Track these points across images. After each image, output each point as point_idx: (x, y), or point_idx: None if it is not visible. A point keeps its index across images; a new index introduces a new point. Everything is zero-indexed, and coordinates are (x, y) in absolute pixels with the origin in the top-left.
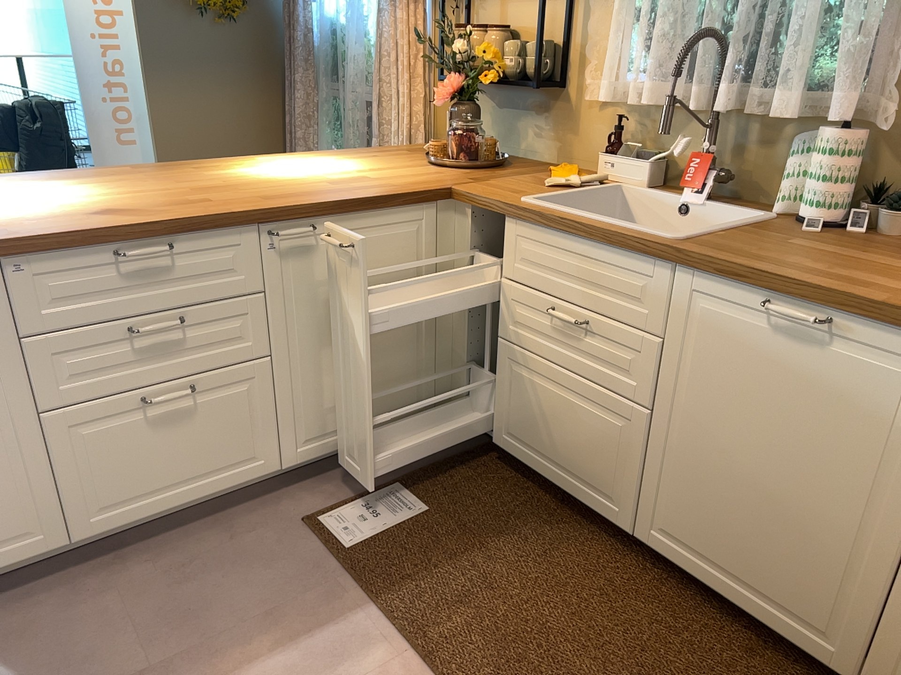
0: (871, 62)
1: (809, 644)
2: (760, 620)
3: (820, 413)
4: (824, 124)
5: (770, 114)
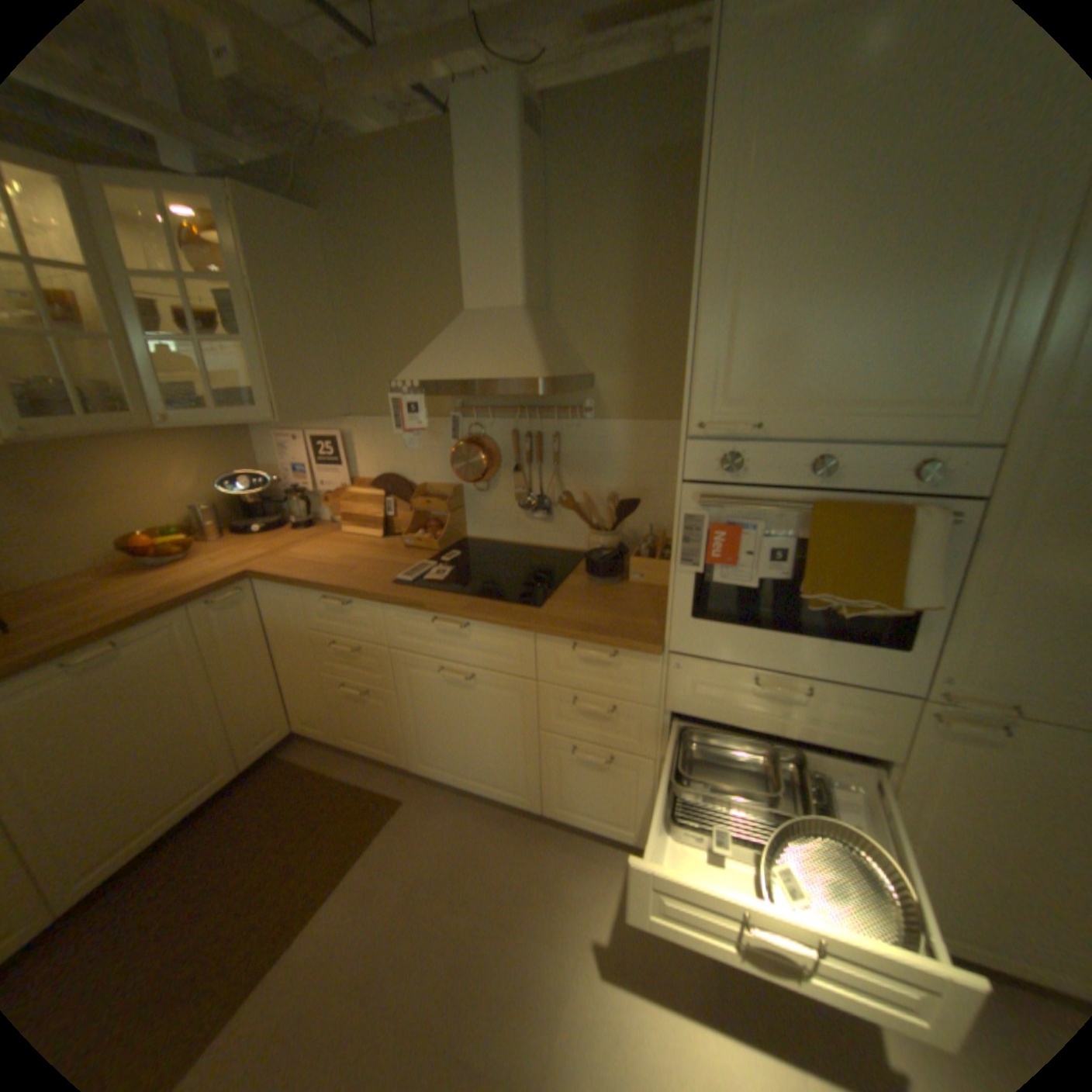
0: None
1: (215, 789)
2: (187, 817)
3: (142, 689)
4: None
5: None
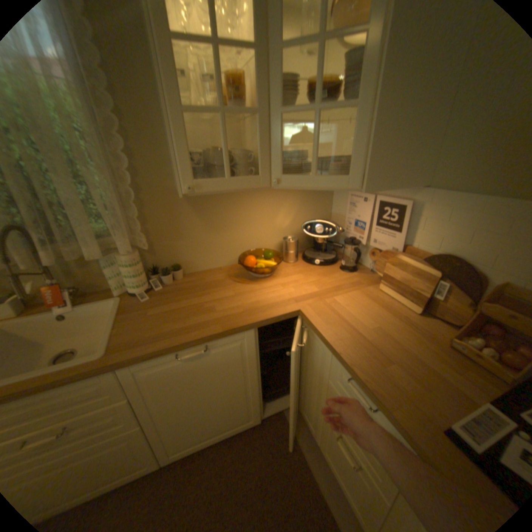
0: (124, 222)
1: (245, 428)
2: (227, 438)
3: (217, 373)
4: (113, 249)
5: (83, 254)
